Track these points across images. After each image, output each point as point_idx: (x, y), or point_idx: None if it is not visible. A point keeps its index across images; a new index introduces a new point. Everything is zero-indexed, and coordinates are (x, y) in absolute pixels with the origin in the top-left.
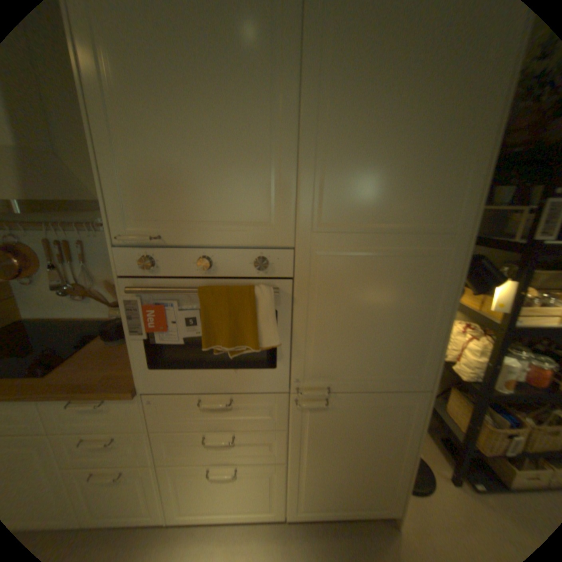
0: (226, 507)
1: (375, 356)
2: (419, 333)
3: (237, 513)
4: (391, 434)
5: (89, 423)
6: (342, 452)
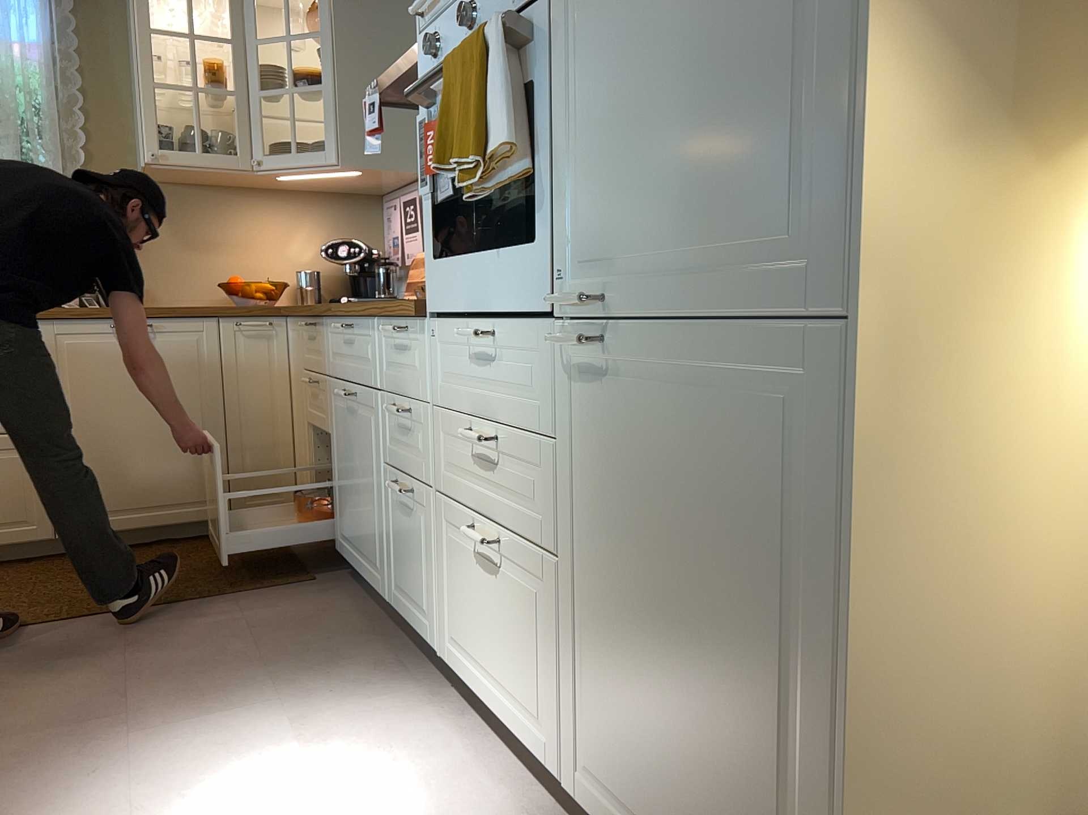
0: (494, 659)
1: (690, 168)
2: (788, 41)
3: (506, 693)
4: (760, 522)
5: (400, 371)
6: (650, 560)
